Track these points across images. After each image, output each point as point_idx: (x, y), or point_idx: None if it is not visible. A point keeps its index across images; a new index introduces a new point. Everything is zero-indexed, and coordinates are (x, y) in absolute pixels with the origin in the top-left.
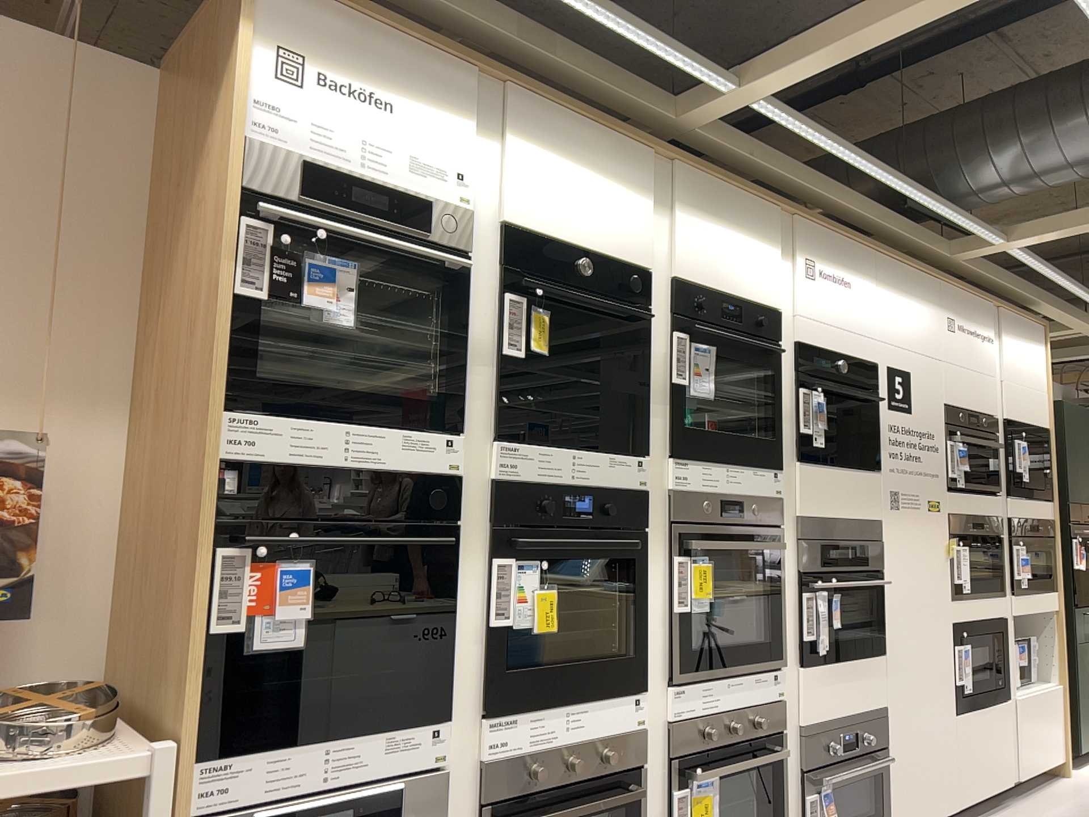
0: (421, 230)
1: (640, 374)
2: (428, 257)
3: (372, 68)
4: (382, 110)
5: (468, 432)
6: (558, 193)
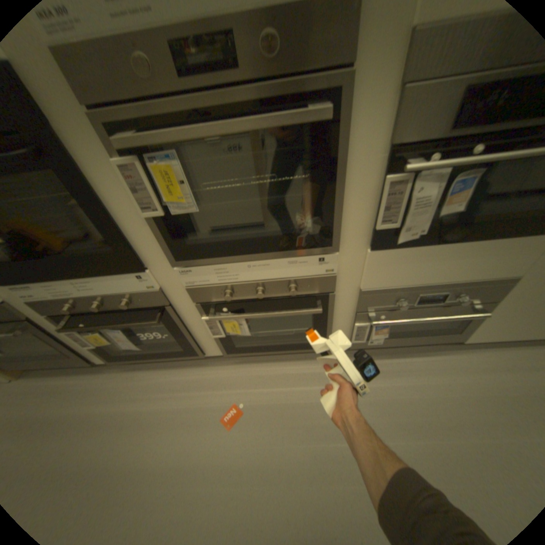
0: None
1: None
2: None
3: None
4: None
5: None
6: None
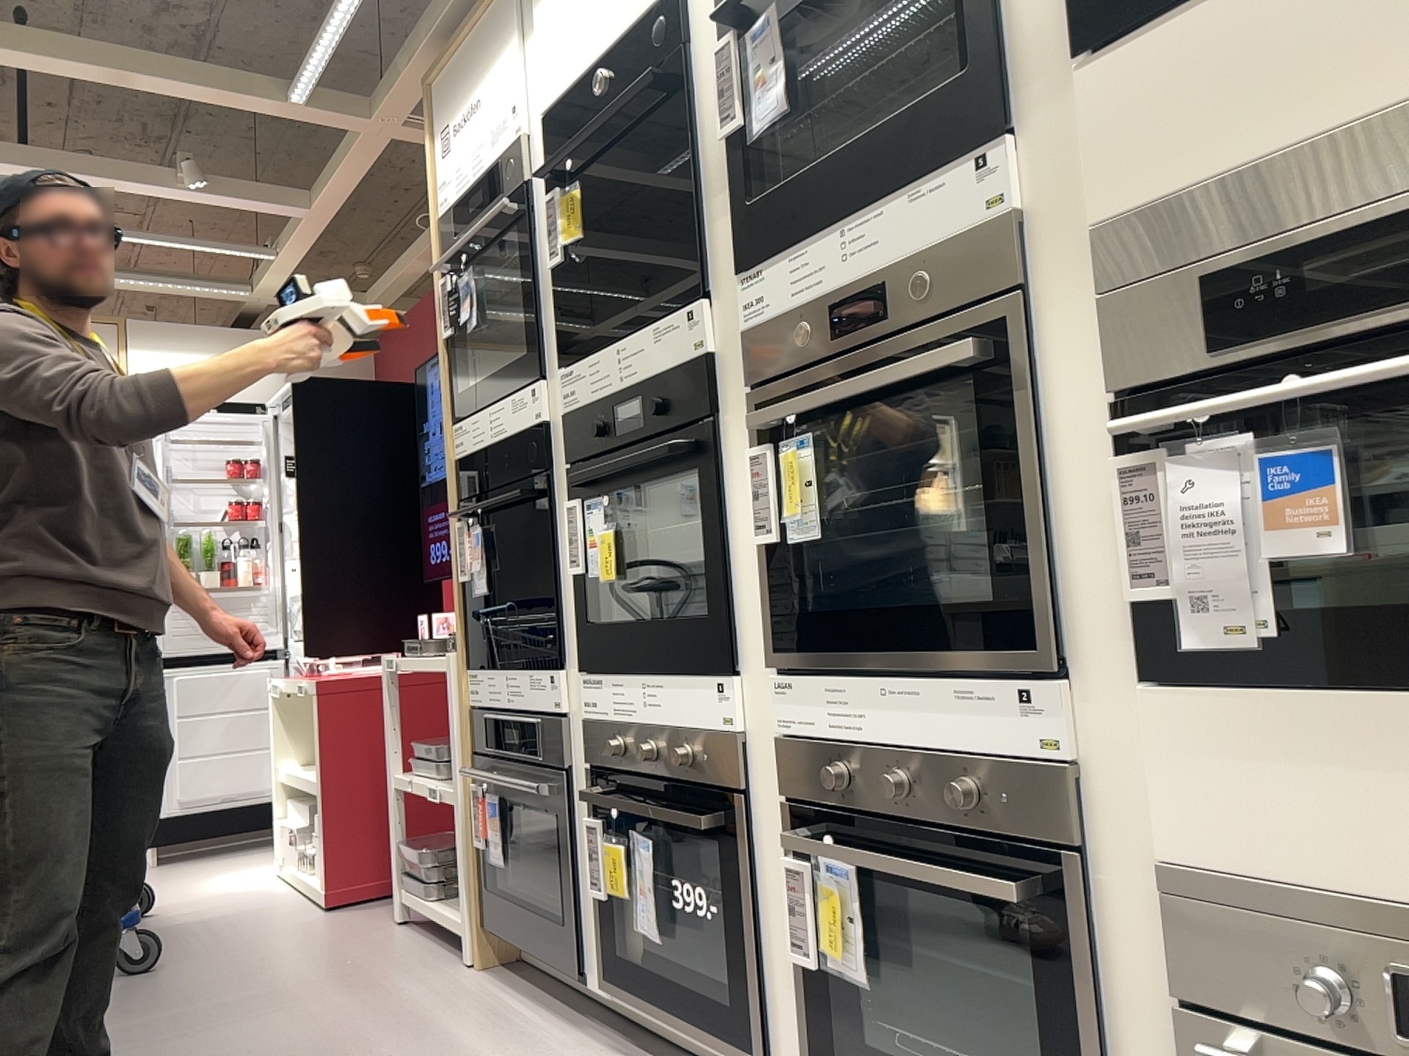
0: (493, 194)
1: (691, 160)
2: (501, 214)
3: (463, 78)
4: (469, 108)
5: (545, 374)
6: (570, 11)
